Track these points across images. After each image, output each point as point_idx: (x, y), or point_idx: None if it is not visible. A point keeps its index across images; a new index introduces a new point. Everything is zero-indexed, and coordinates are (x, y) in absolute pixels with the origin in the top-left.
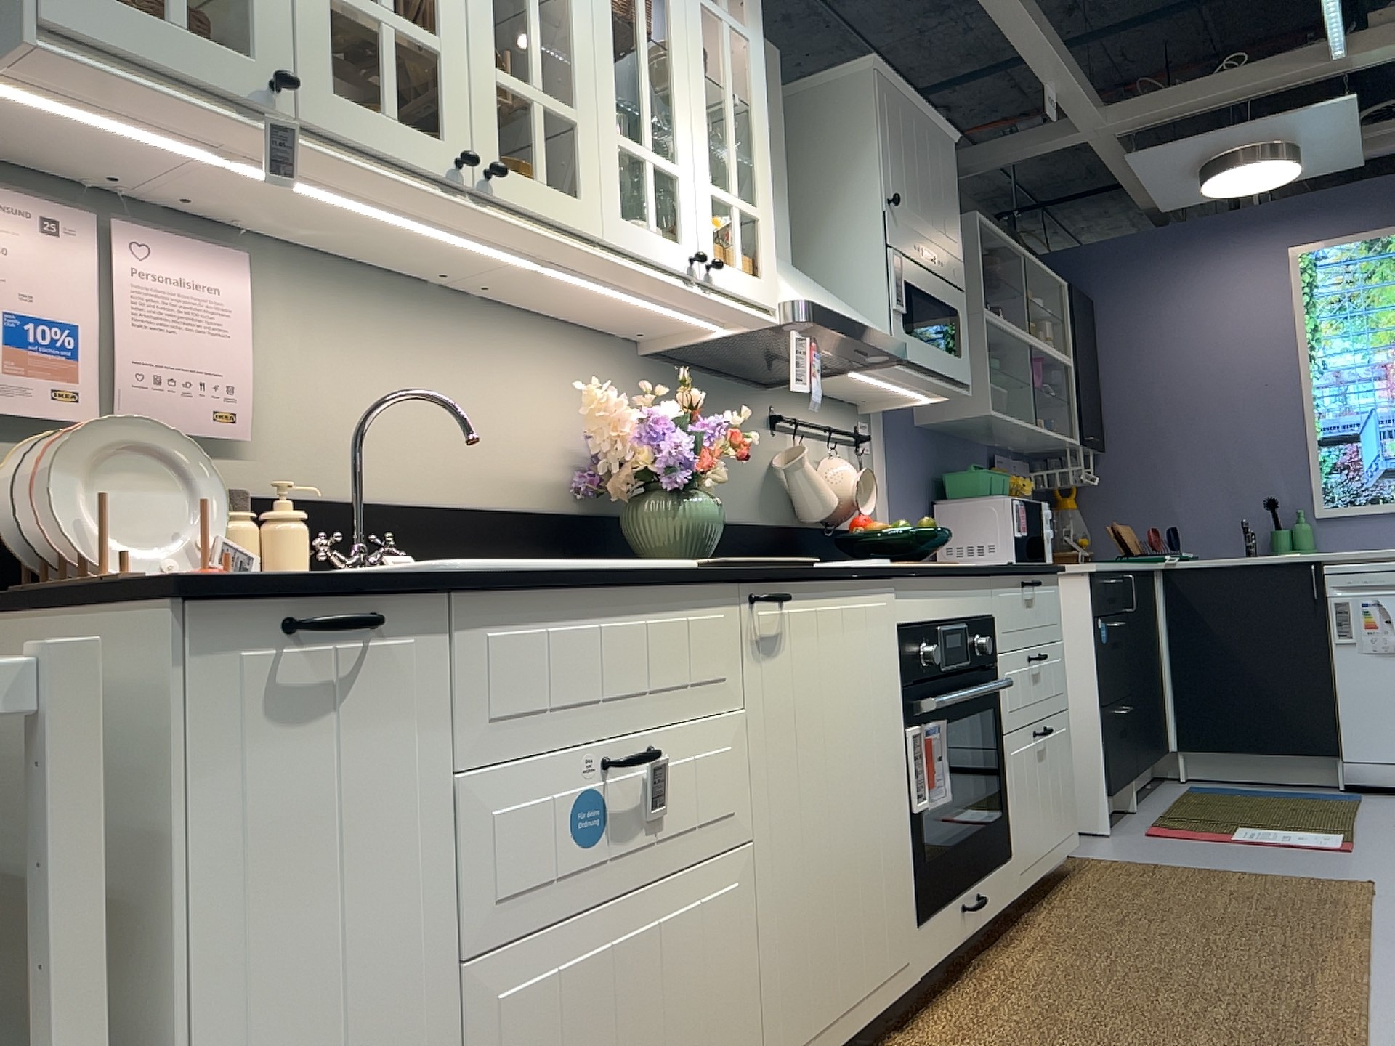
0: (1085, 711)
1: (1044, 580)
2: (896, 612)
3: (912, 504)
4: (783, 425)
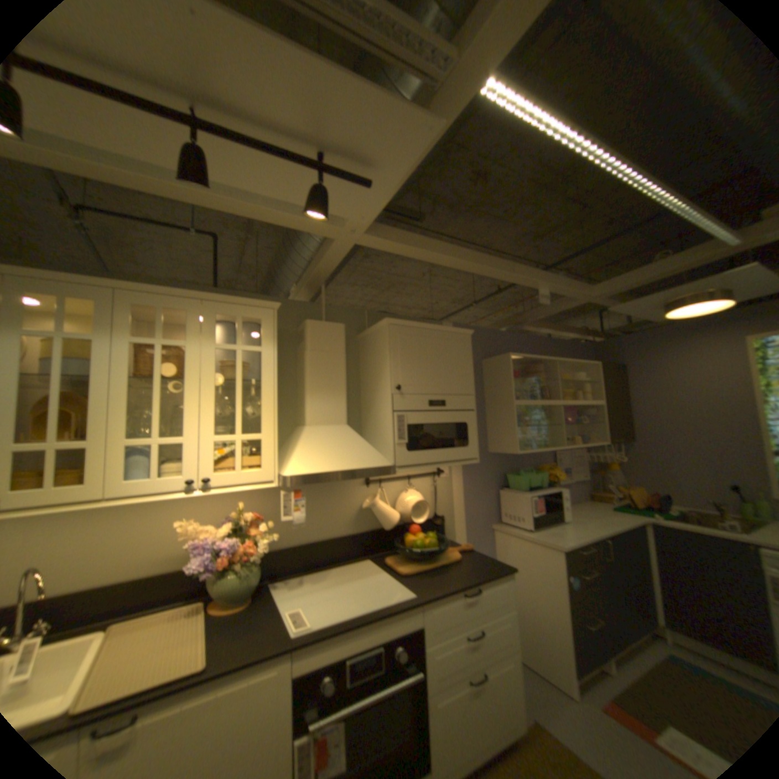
0: (564, 627)
1: (491, 586)
2: (293, 672)
3: (482, 494)
4: (375, 482)
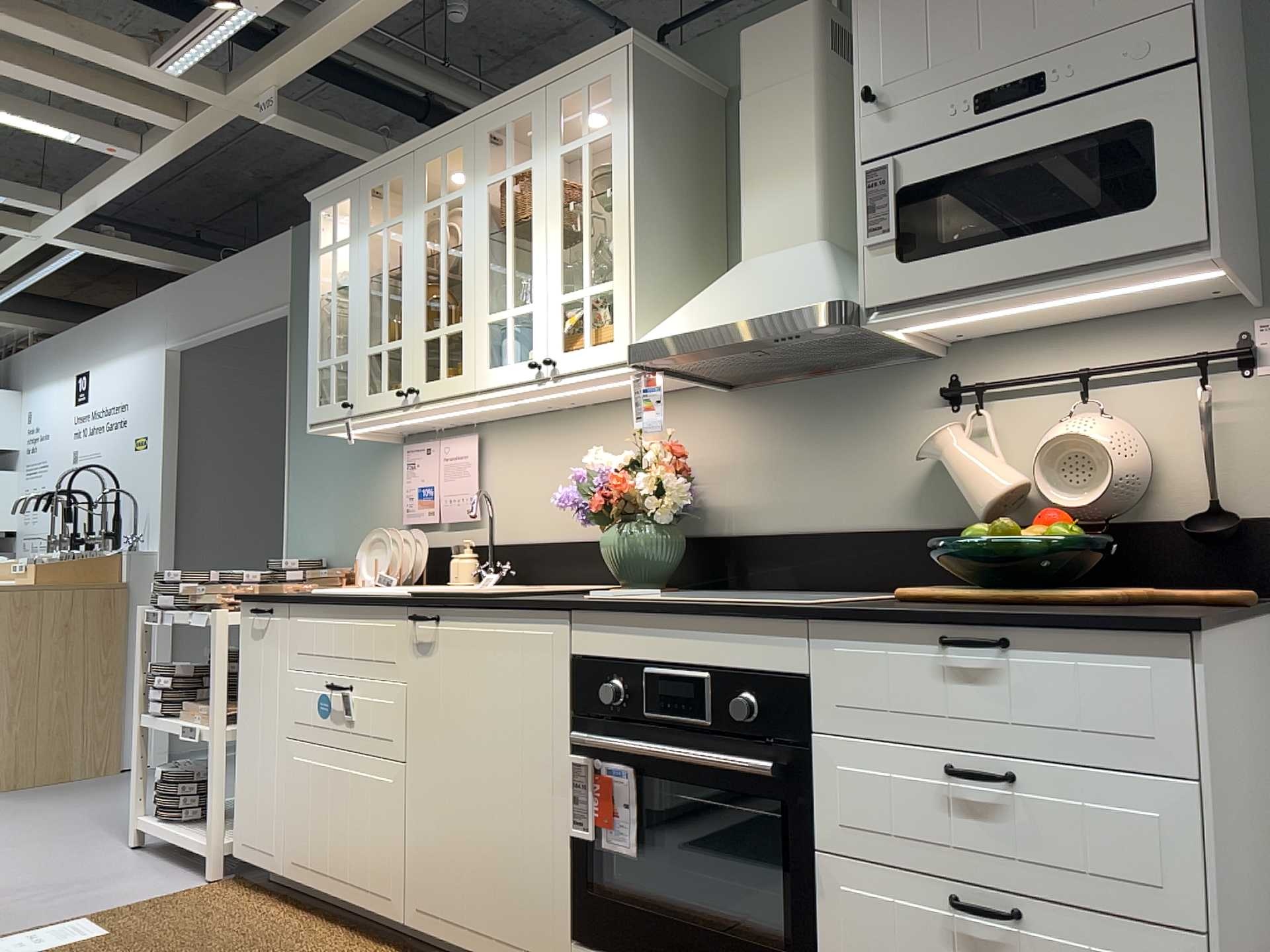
0: None
1: (1059, 642)
2: (571, 644)
3: None
4: (973, 394)
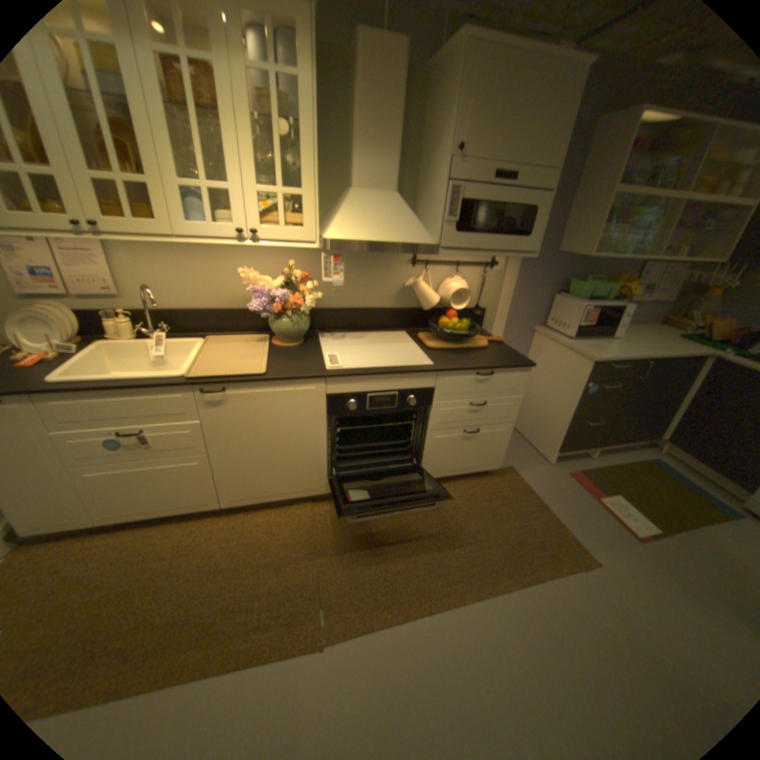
0: (565, 417)
1: (505, 371)
2: (327, 390)
3: (534, 294)
4: (421, 262)
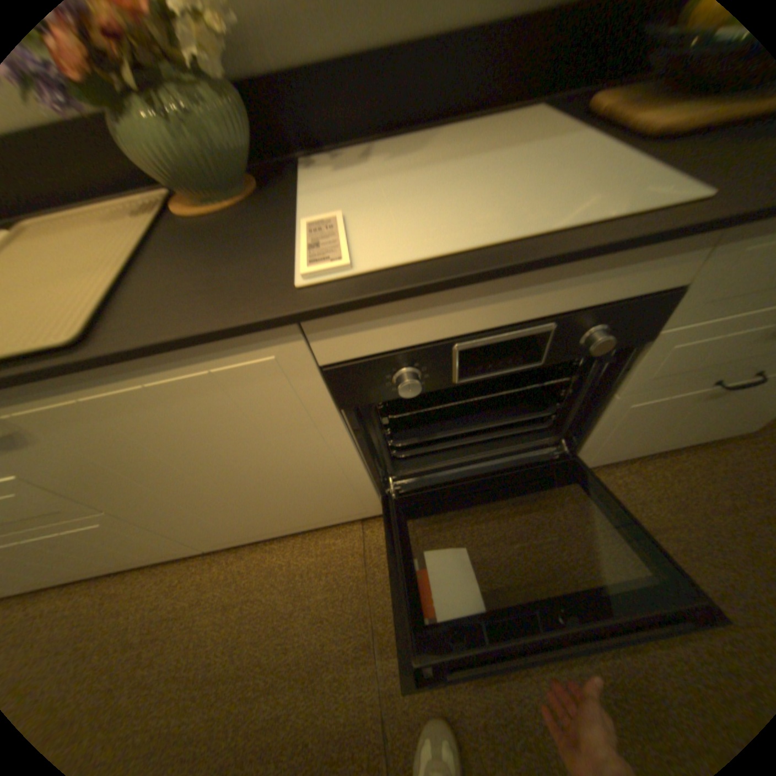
0: None
1: None
2: (316, 354)
3: None
4: None
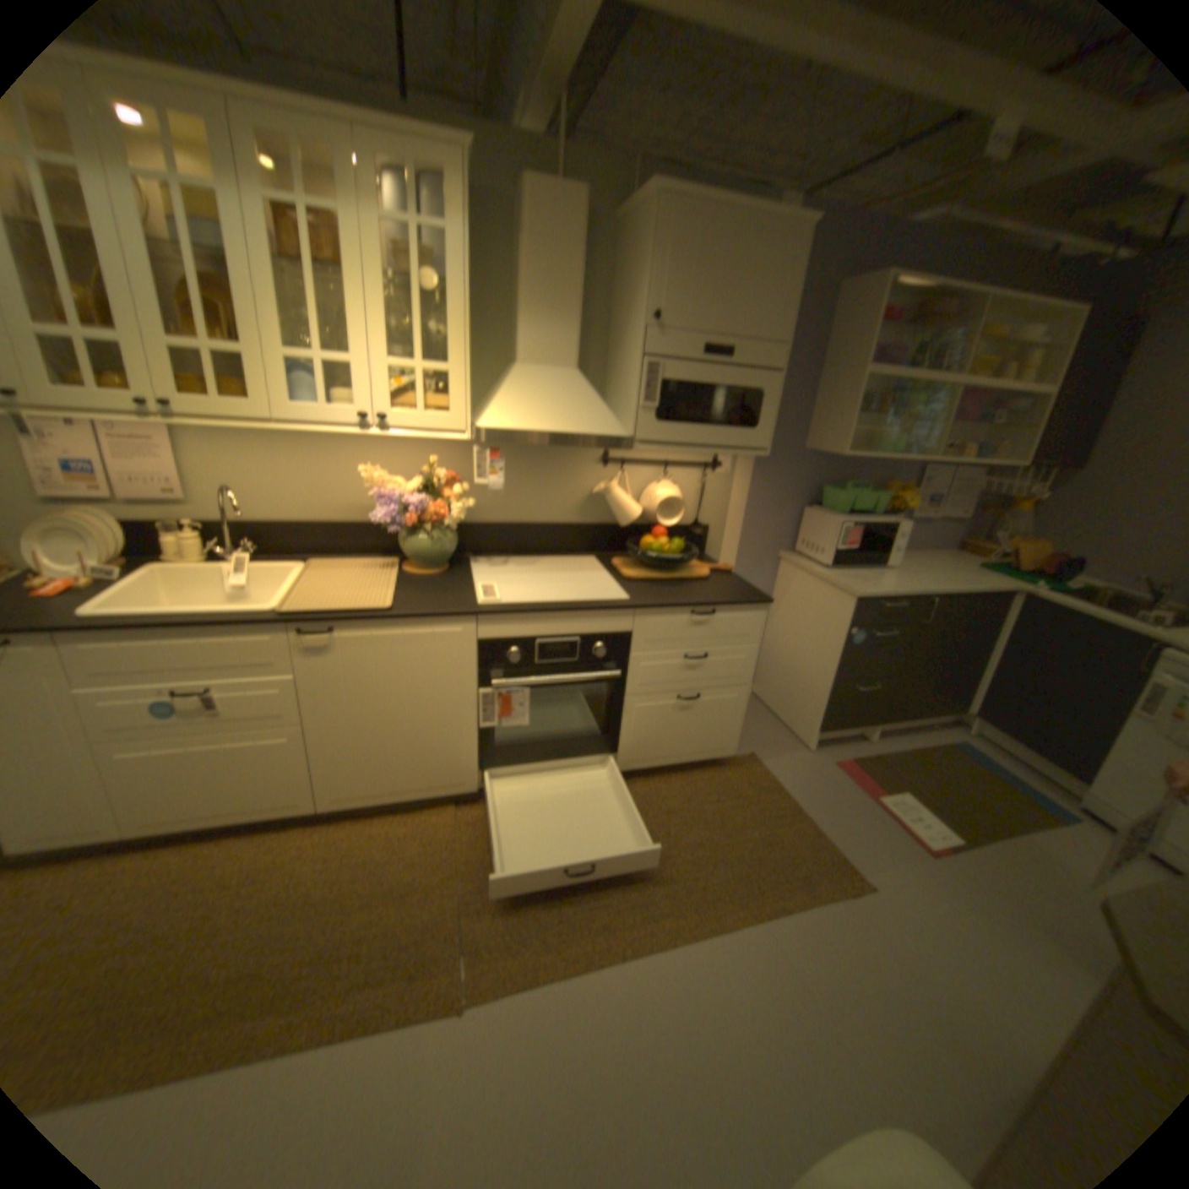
0: (825, 680)
1: (730, 610)
2: (478, 634)
3: (774, 508)
4: (614, 463)
